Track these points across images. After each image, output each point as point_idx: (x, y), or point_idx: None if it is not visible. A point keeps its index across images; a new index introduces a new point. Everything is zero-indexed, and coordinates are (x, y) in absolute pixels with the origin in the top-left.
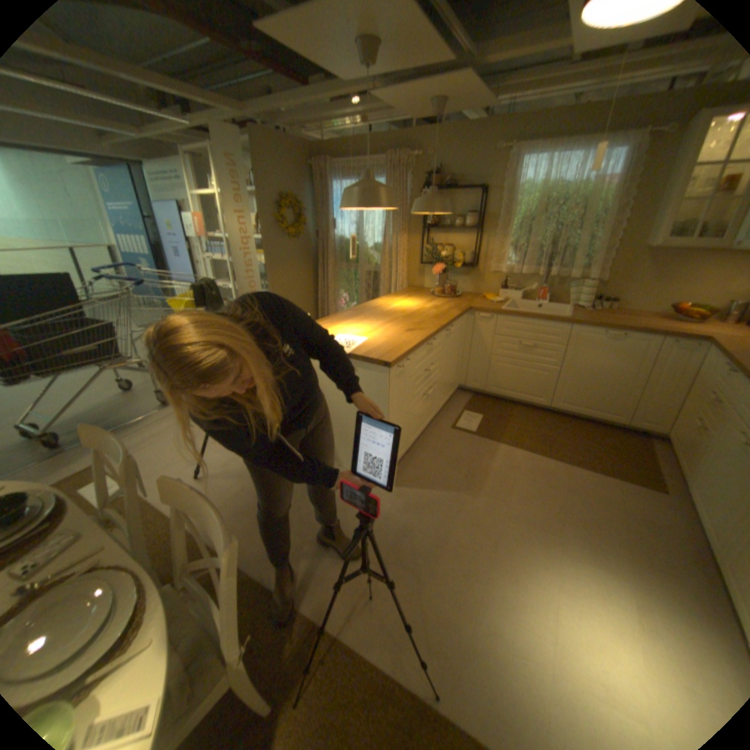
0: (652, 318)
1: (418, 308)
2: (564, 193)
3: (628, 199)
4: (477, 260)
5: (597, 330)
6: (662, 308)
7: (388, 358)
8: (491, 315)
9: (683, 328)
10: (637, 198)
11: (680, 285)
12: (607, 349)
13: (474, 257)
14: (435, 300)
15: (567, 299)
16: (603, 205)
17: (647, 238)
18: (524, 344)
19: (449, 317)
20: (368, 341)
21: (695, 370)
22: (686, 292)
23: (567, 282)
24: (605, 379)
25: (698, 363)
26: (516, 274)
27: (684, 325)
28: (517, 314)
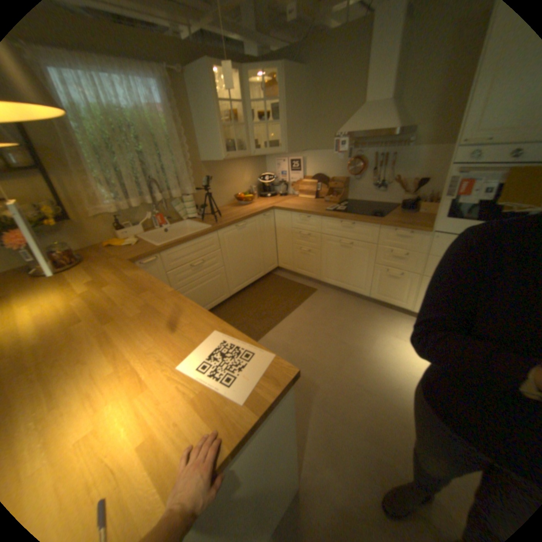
0: (234, 209)
1: (74, 300)
2: (122, 121)
3: (177, 127)
4: (60, 211)
5: (231, 227)
6: (225, 202)
7: (276, 371)
8: (152, 258)
9: (255, 208)
10: (178, 127)
11: (226, 185)
12: (240, 237)
13: (60, 207)
14: (64, 280)
15: (174, 217)
16: (164, 132)
17: (198, 158)
18: (196, 265)
19: (149, 282)
20: (181, 393)
21: (273, 227)
22: (230, 188)
23: (167, 204)
24: (246, 256)
25: (273, 223)
26: (120, 211)
27: (251, 206)
28: (176, 244)
